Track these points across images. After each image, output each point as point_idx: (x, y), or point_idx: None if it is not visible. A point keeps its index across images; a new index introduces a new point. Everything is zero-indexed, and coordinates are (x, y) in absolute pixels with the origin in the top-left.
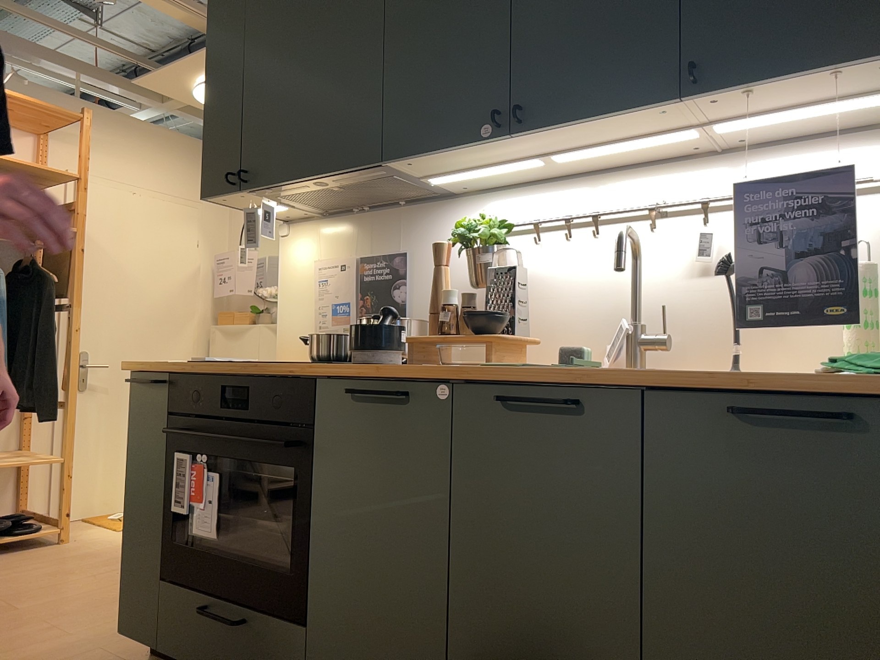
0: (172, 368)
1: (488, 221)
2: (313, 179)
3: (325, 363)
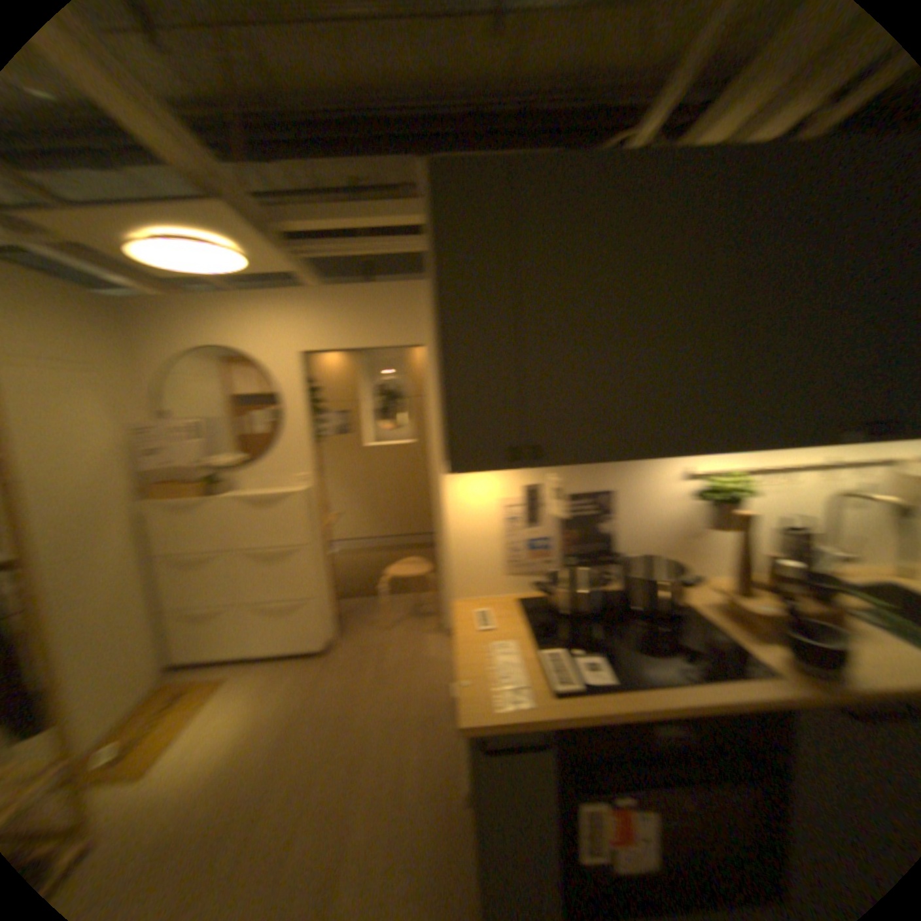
0: (557, 719)
1: (750, 482)
2: (635, 459)
3: (776, 678)
